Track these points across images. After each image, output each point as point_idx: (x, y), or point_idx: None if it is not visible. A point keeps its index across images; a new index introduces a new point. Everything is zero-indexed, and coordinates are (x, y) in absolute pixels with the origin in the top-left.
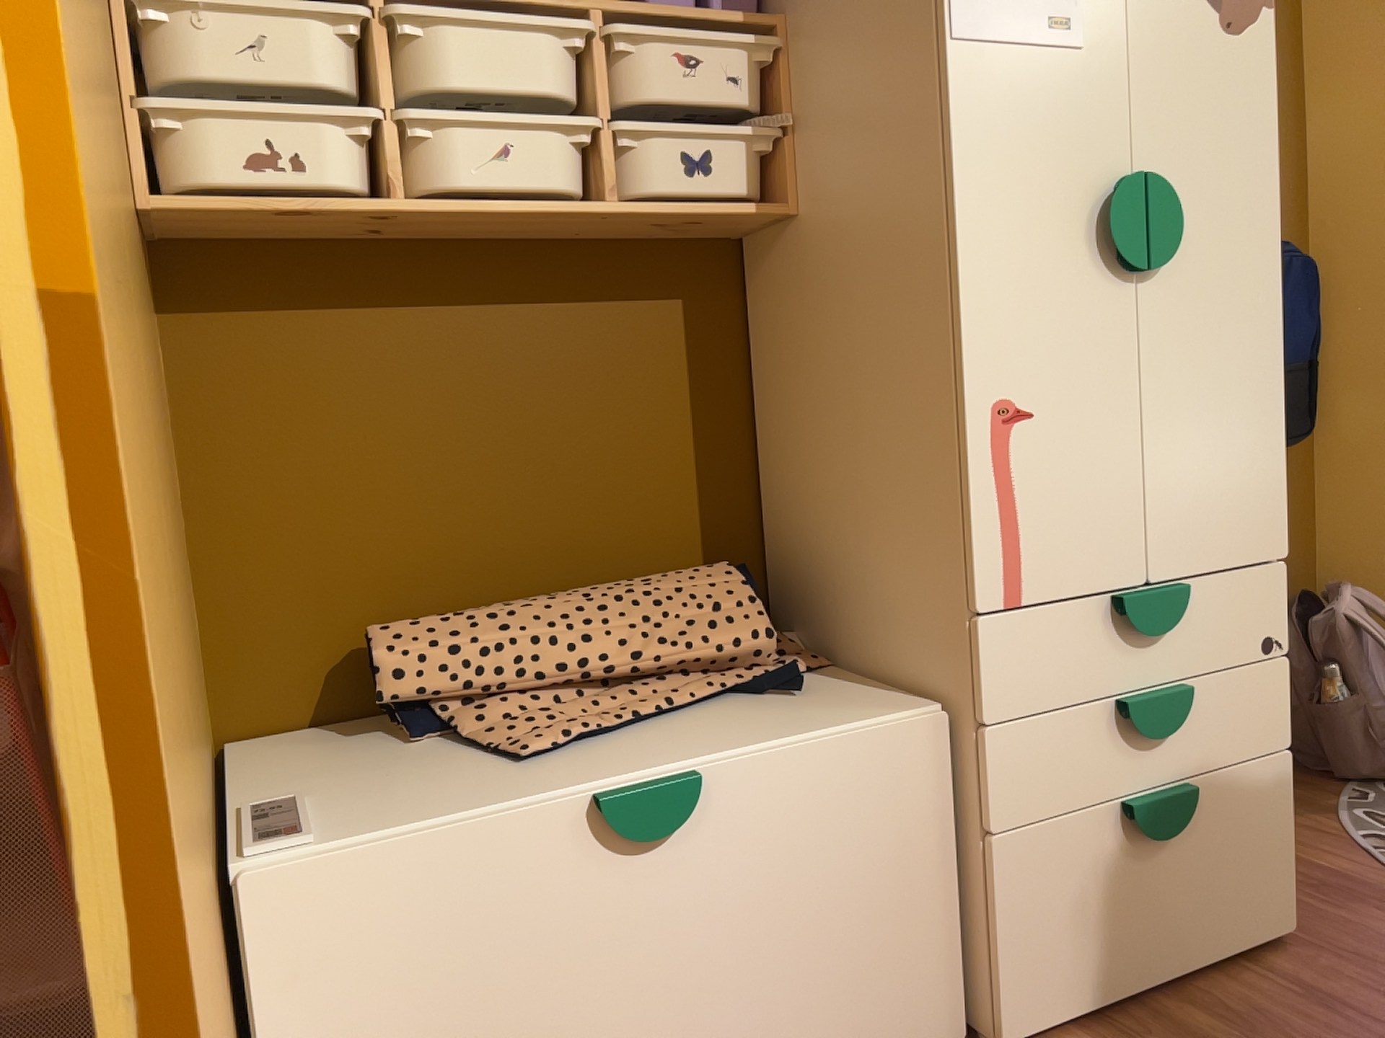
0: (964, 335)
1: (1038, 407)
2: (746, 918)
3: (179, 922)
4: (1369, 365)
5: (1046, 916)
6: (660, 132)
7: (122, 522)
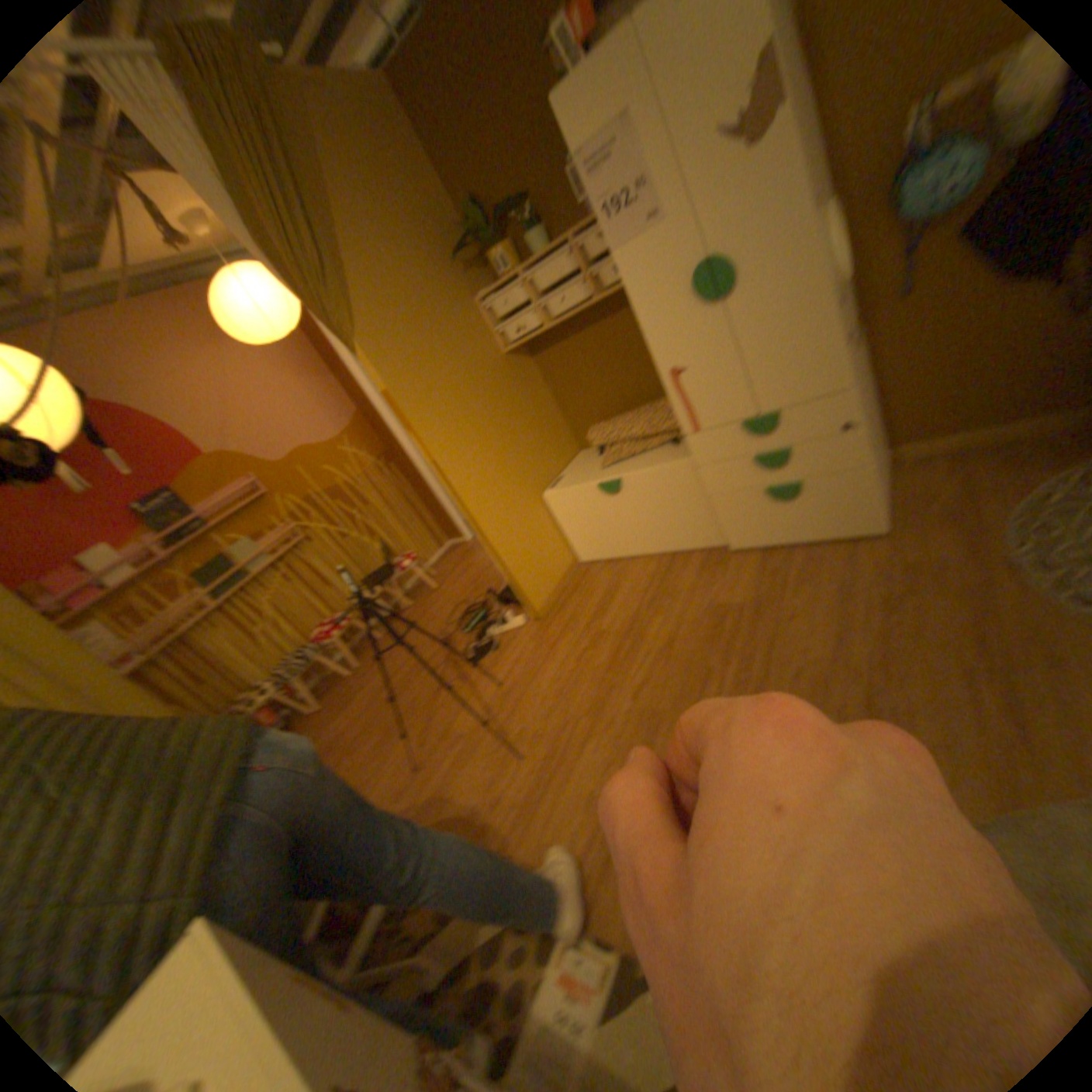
0: (651, 349)
1: (687, 364)
2: (644, 509)
3: (483, 518)
4: None
5: (737, 518)
6: (600, 266)
7: (454, 475)
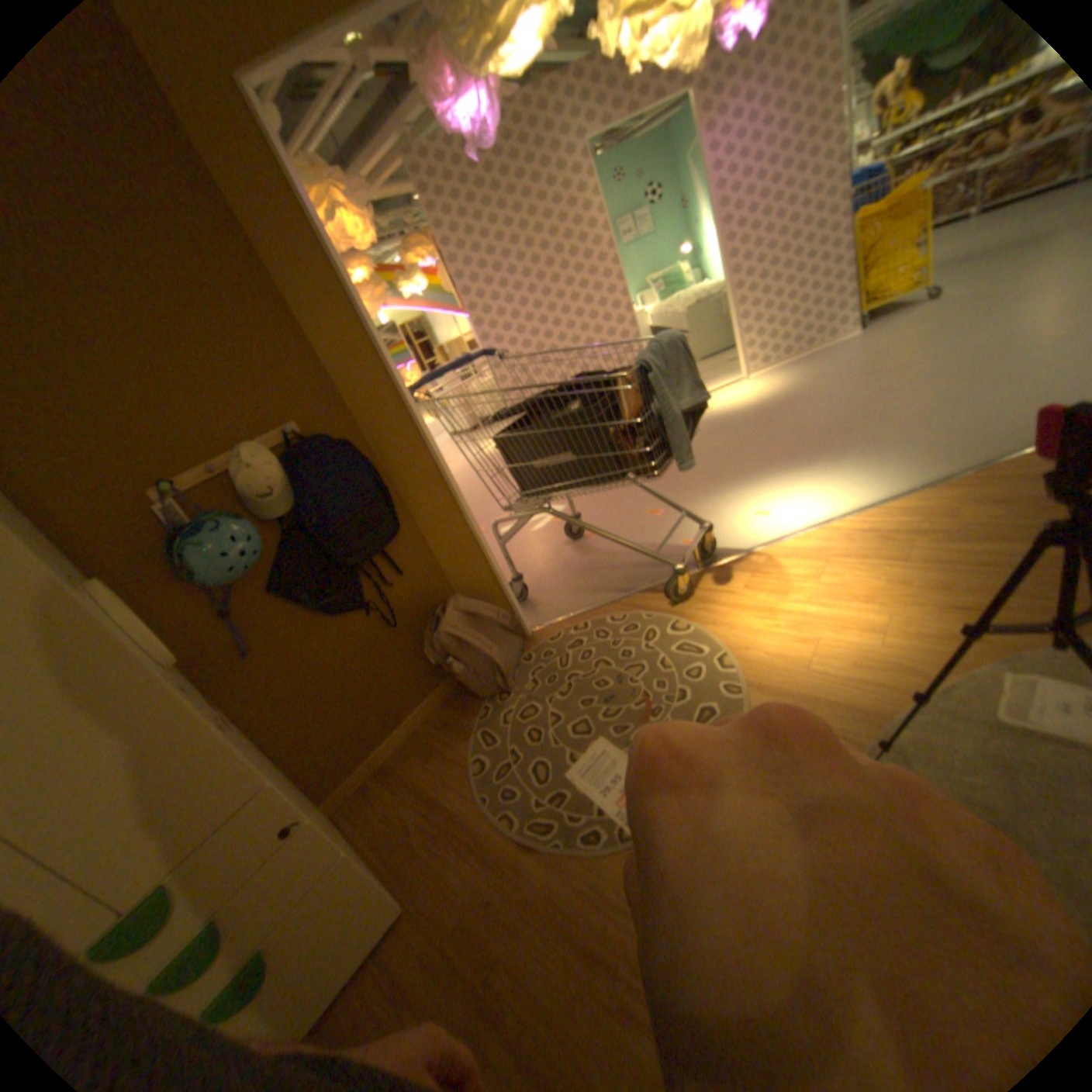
0: None
1: None
2: None
3: None
4: (421, 475)
5: None
6: None
7: None
